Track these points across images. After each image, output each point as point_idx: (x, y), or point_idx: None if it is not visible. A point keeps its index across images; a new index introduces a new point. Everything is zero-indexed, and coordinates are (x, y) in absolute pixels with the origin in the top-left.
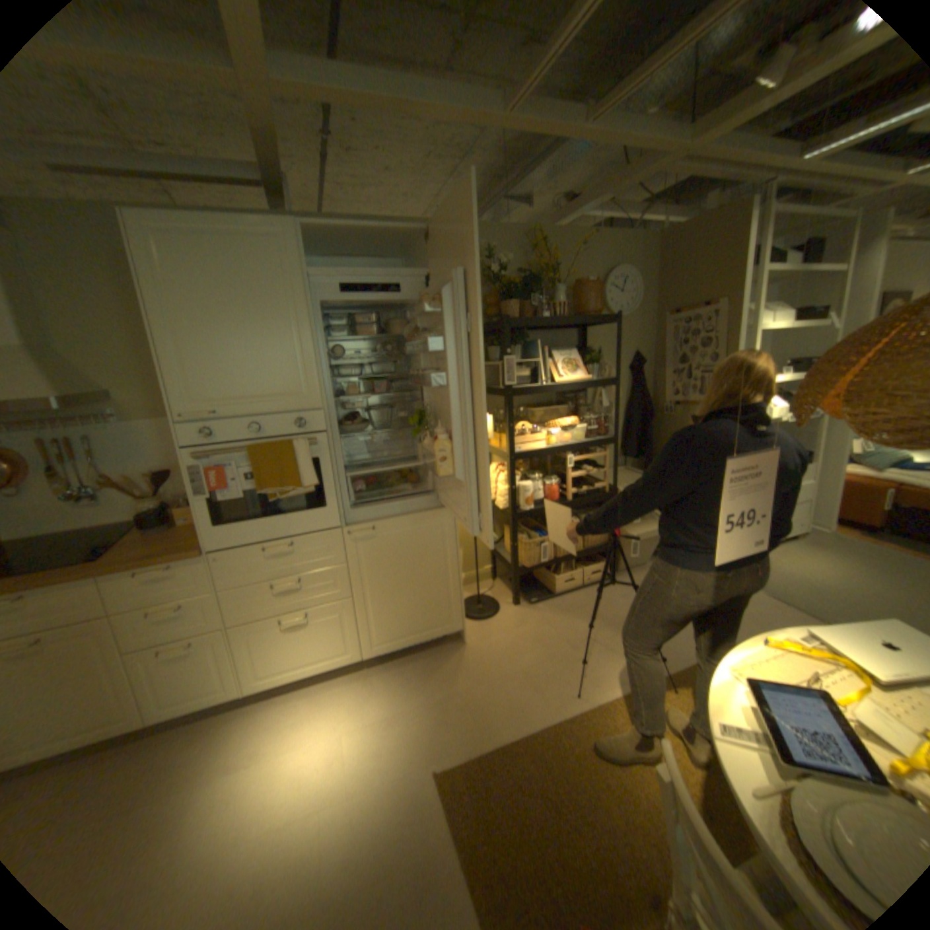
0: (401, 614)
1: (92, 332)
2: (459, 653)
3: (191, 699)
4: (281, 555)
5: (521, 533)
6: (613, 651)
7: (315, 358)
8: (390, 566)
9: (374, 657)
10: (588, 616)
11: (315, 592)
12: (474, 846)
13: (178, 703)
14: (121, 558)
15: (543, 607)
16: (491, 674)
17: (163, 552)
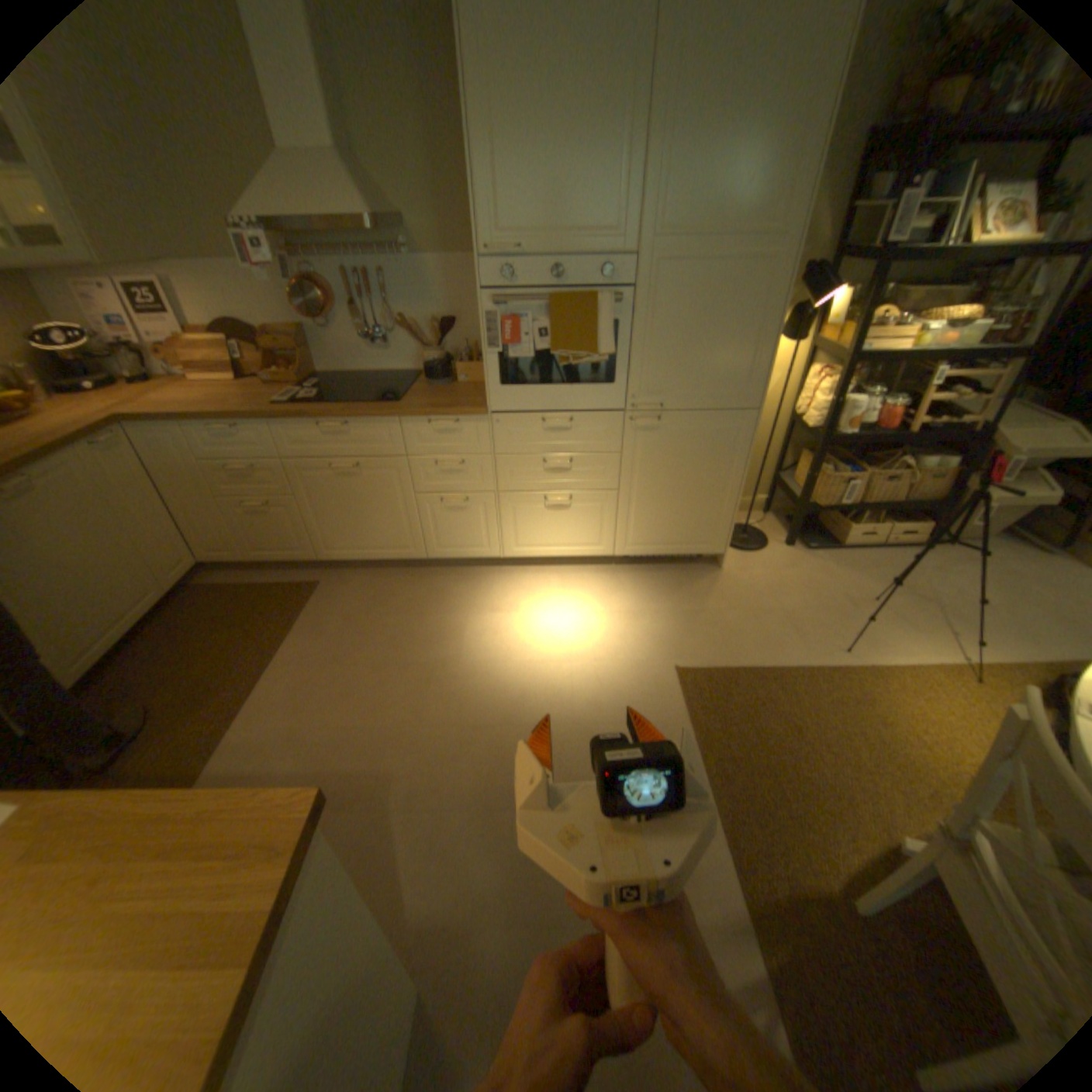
0: (663, 520)
1: (389, 133)
2: (713, 576)
3: (464, 547)
4: (558, 430)
5: (826, 463)
6: (905, 622)
7: (643, 177)
8: (665, 467)
9: (625, 556)
10: (882, 578)
11: (583, 476)
12: (710, 730)
13: (453, 547)
14: (419, 404)
15: (824, 556)
16: (748, 604)
17: (453, 404)
